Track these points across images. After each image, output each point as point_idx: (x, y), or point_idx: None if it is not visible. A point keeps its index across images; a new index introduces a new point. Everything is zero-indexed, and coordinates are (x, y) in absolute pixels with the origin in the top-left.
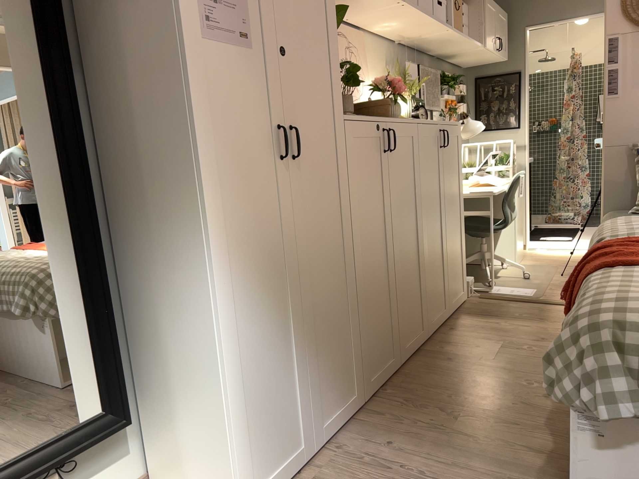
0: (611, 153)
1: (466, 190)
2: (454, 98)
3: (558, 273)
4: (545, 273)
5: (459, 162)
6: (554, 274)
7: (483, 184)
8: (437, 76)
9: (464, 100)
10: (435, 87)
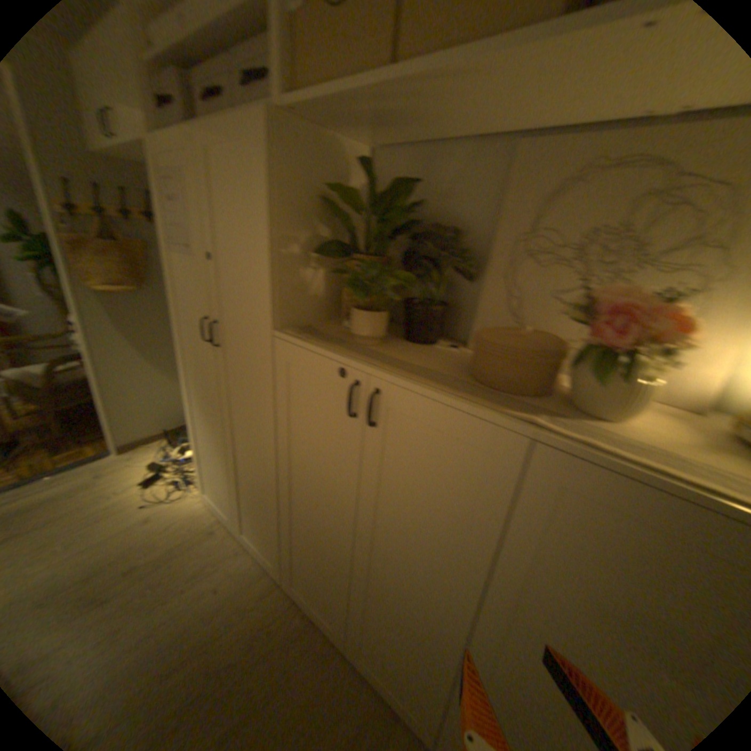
0: None
1: None
2: None
3: None
4: None
5: None
6: None
7: None
8: None
9: None
10: None
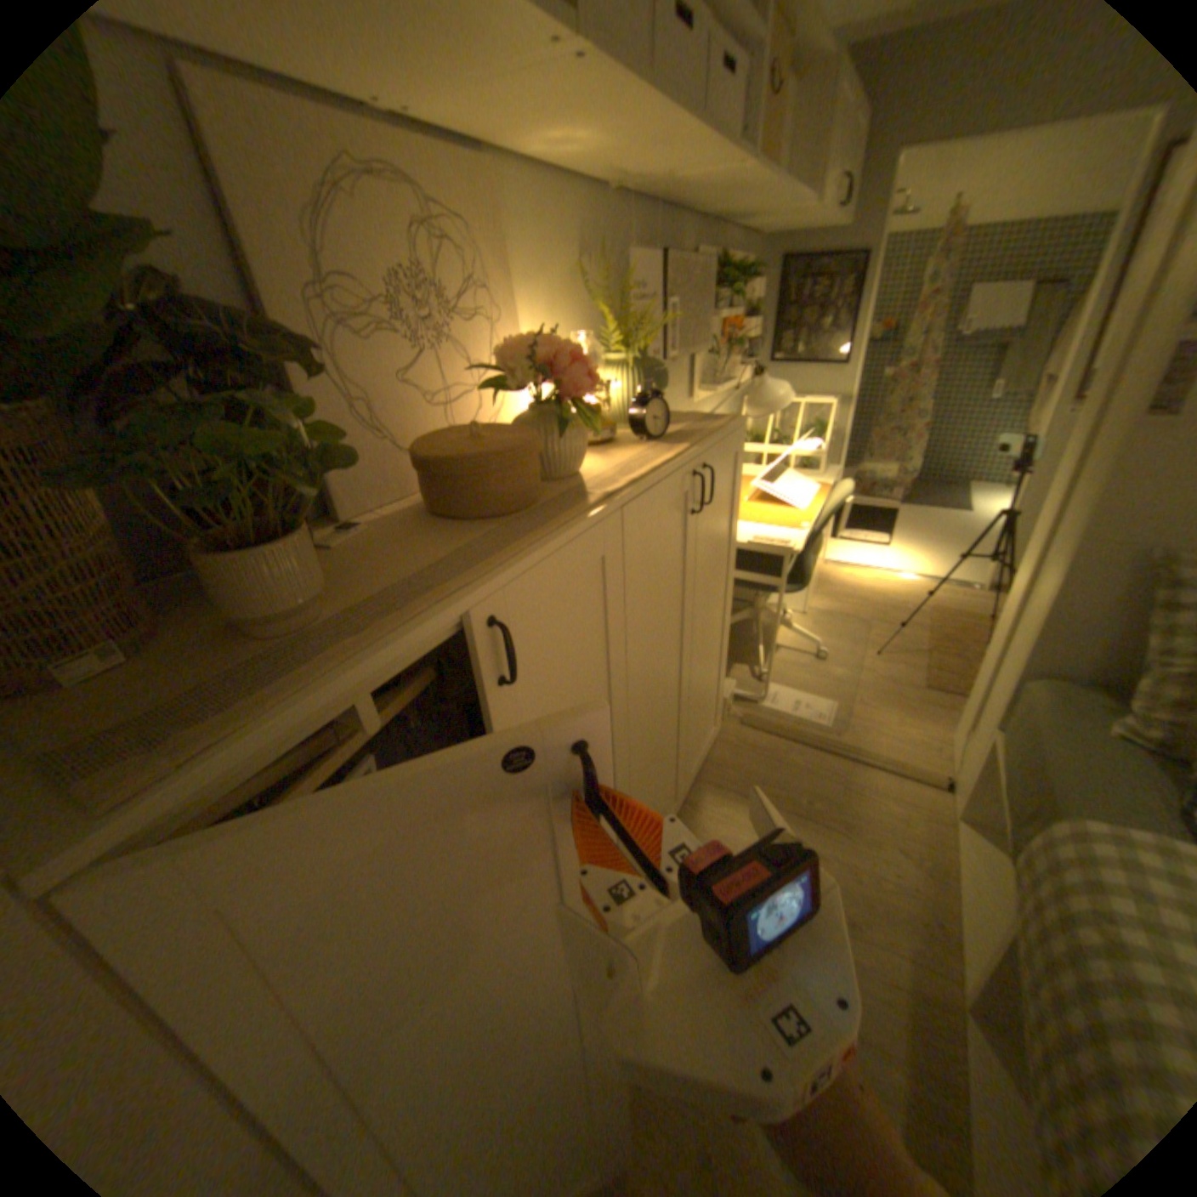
0: (1099, 560)
1: (743, 536)
2: (745, 305)
3: (876, 652)
4: (854, 648)
5: (737, 506)
6: (869, 653)
7: (777, 501)
8: (717, 263)
9: (763, 303)
10: (709, 292)
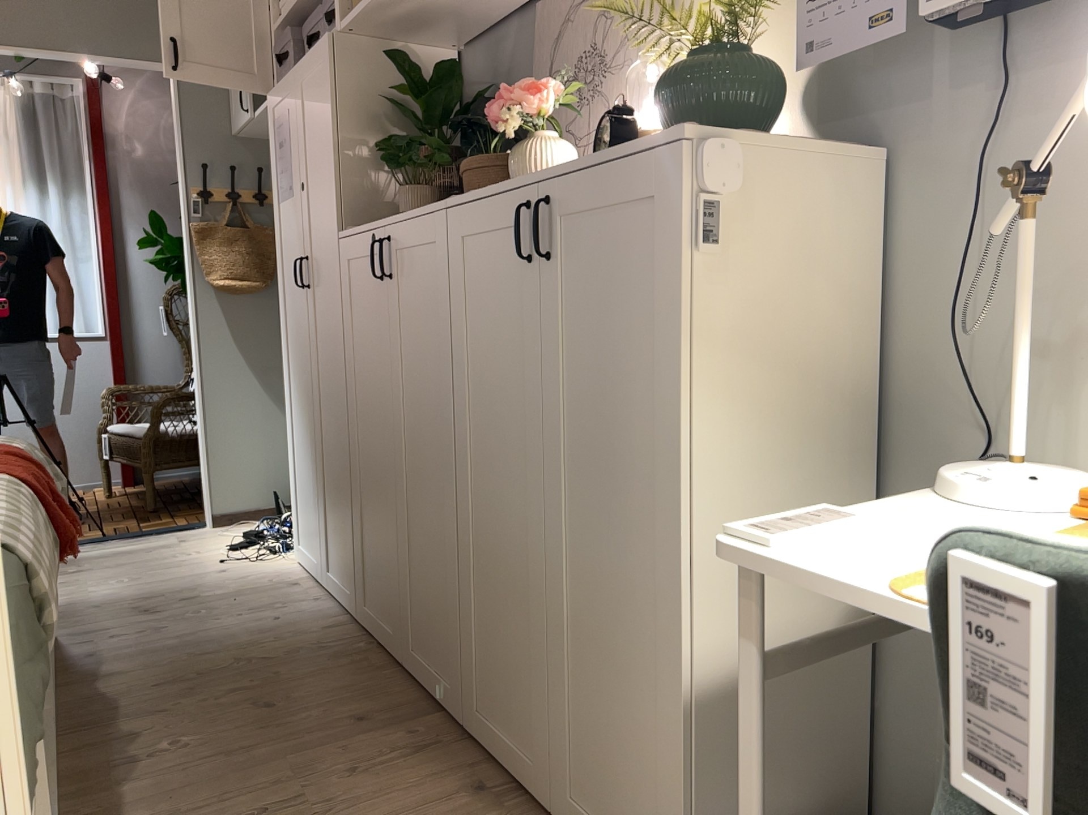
0: None
1: (886, 530)
2: None
3: None
4: None
5: (681, 330)
6: None
7: None
8: None
9: None
10: None
